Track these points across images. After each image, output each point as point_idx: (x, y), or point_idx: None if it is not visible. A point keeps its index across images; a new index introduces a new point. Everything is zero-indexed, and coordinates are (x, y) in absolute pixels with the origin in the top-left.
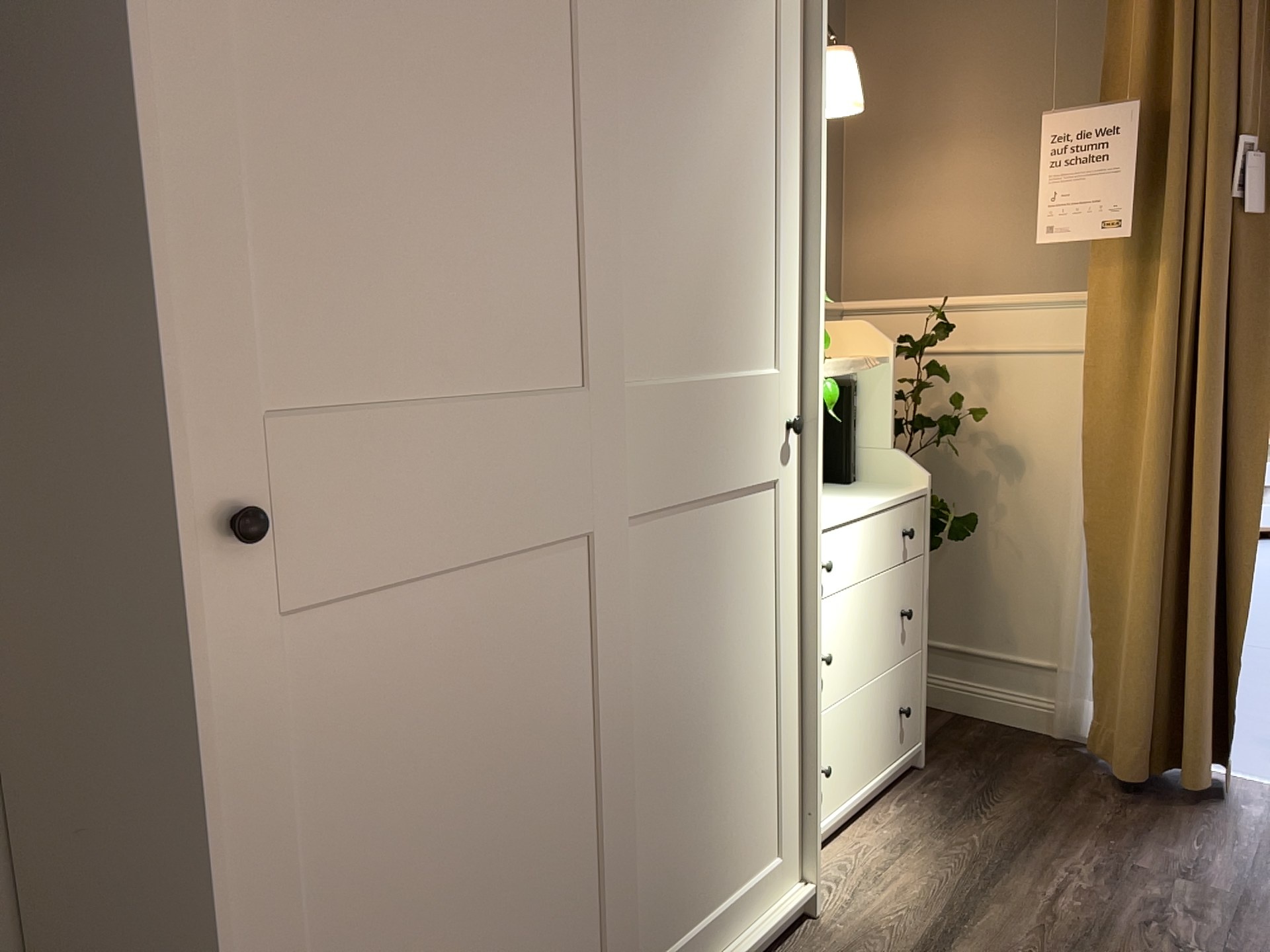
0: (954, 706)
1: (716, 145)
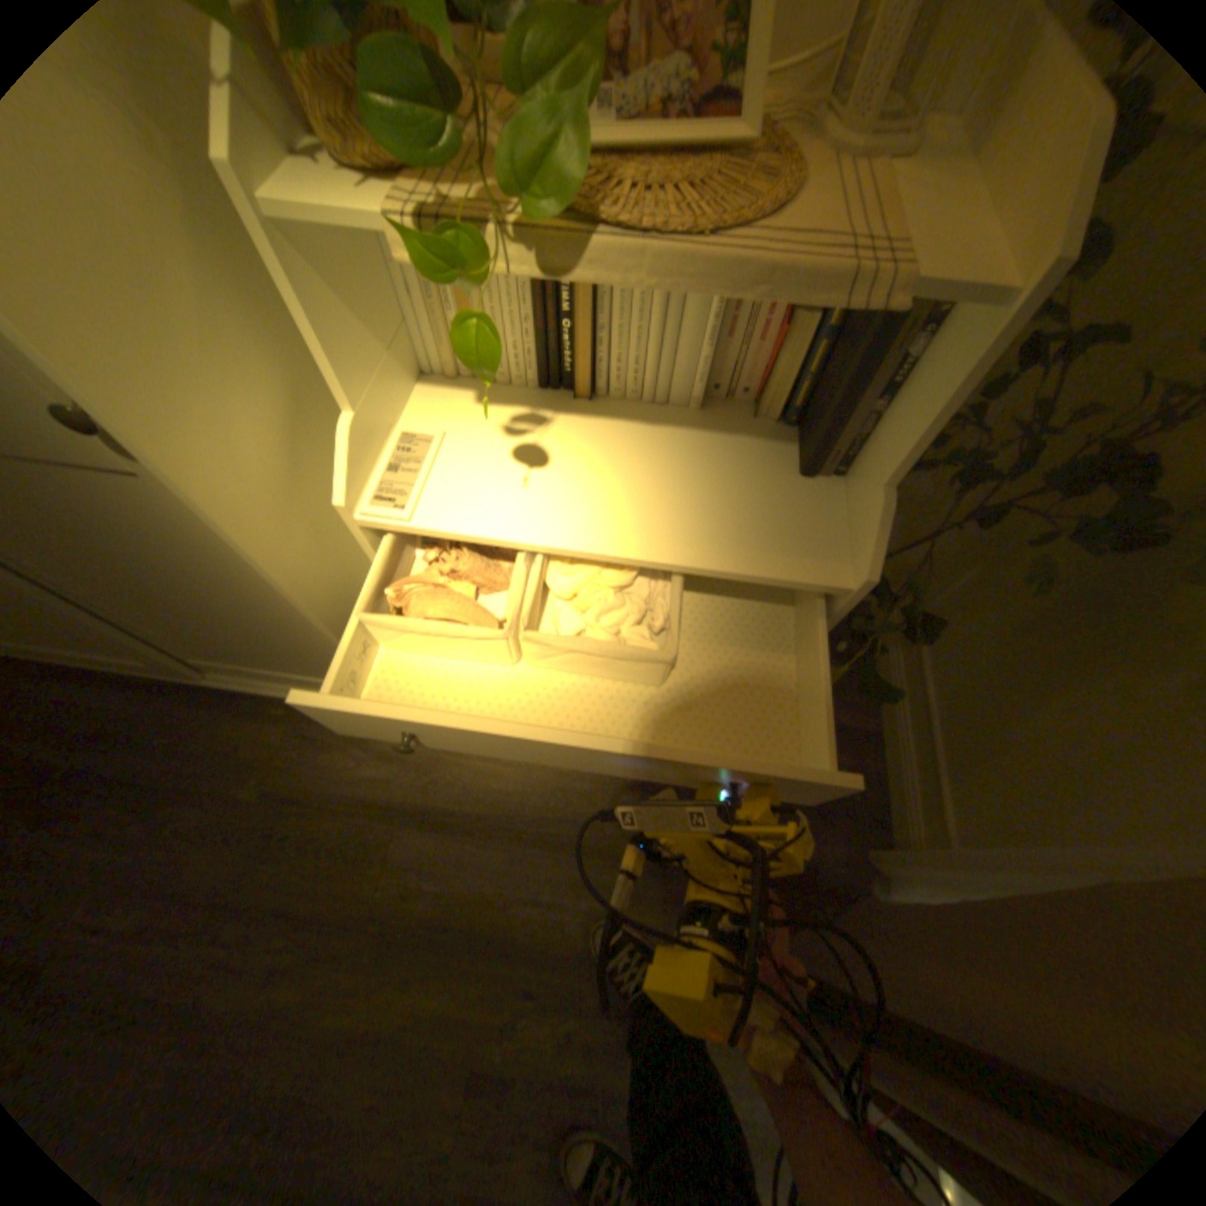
0: (886, 724)
1: None
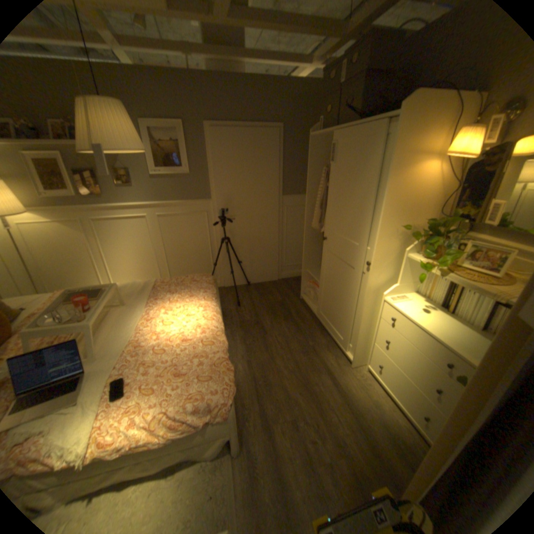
0: None
1: (362, 194)
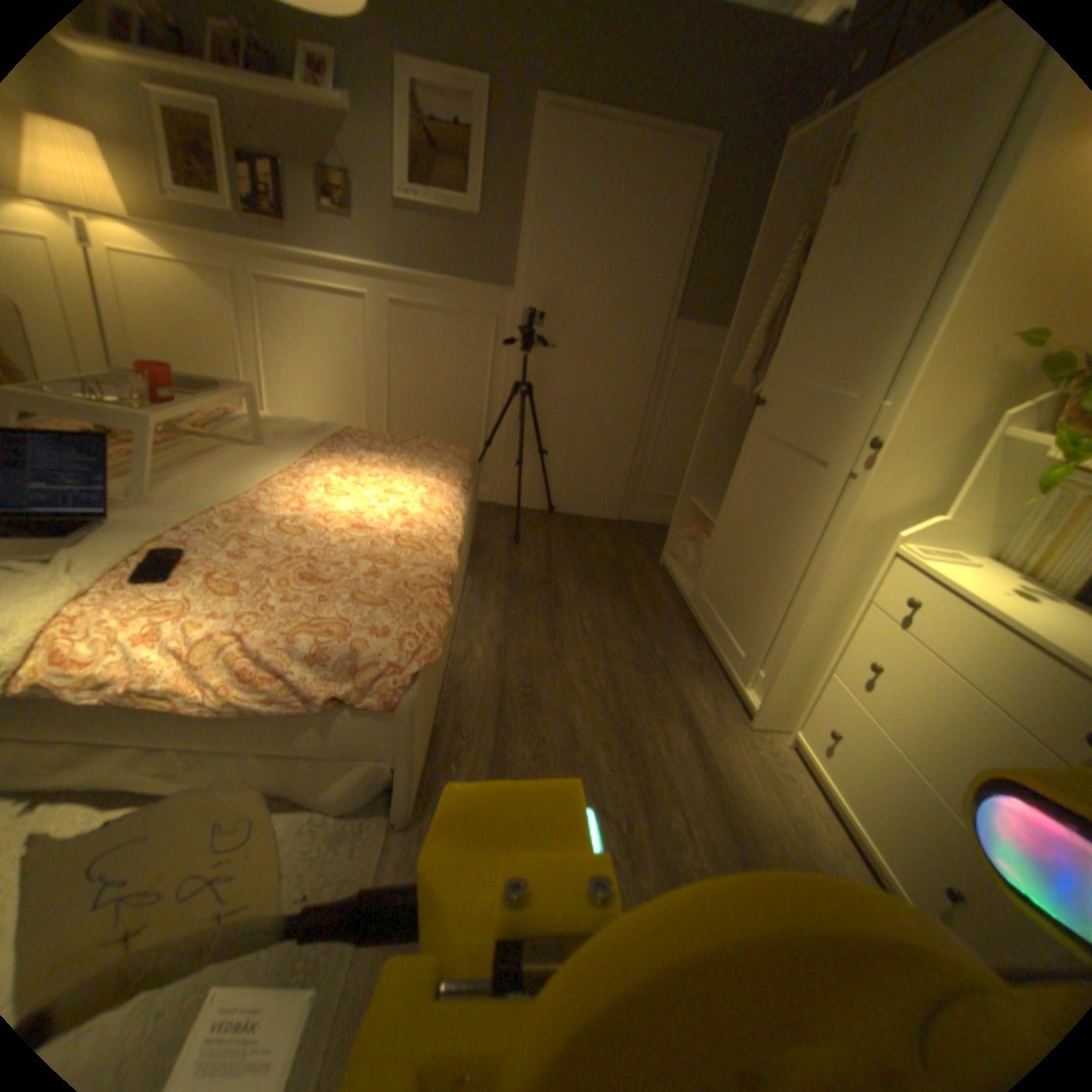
0: None
1: (908, 253)
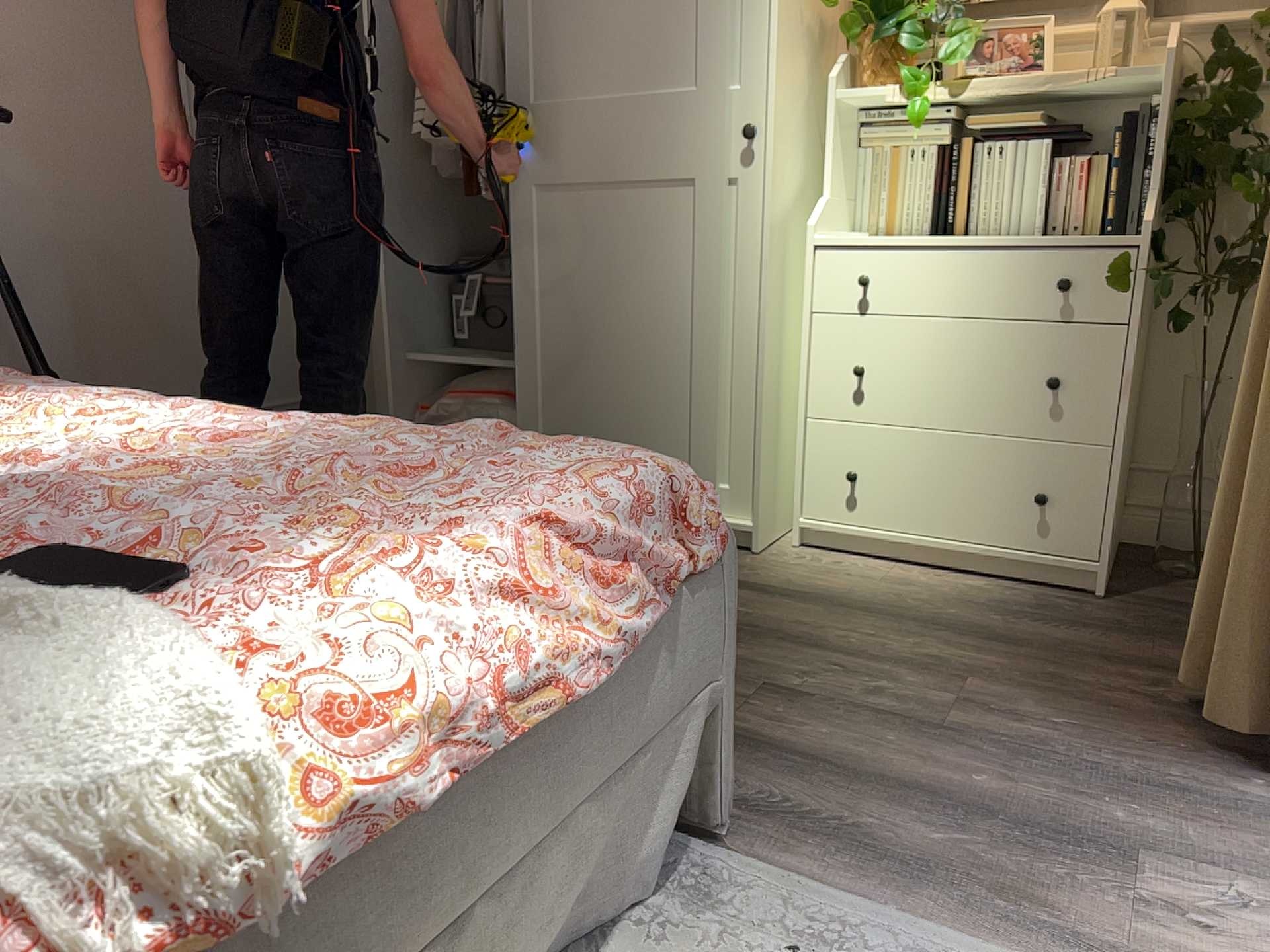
0: None
1: None
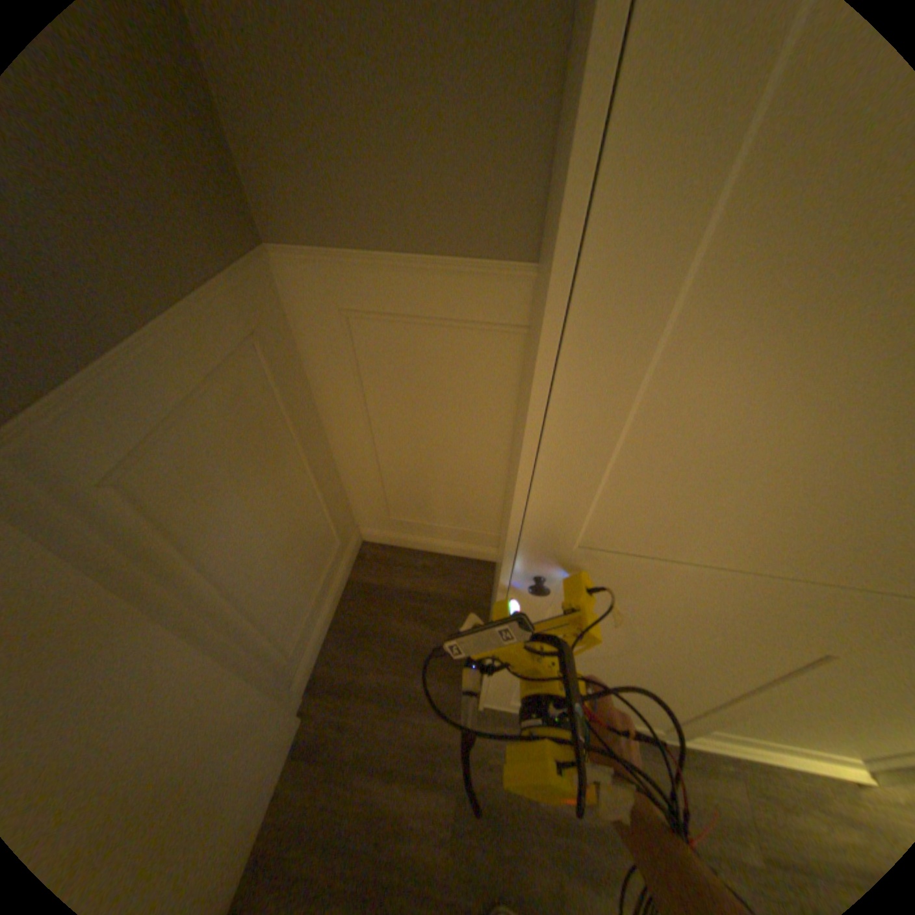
0: None
1: None
